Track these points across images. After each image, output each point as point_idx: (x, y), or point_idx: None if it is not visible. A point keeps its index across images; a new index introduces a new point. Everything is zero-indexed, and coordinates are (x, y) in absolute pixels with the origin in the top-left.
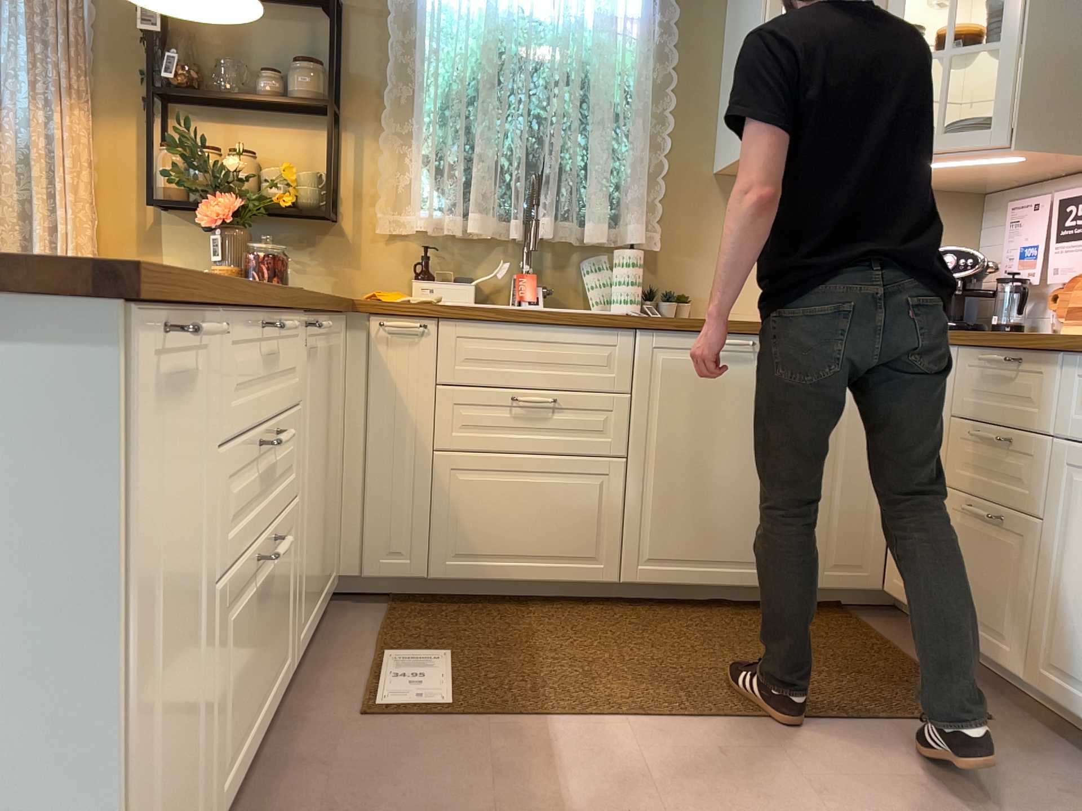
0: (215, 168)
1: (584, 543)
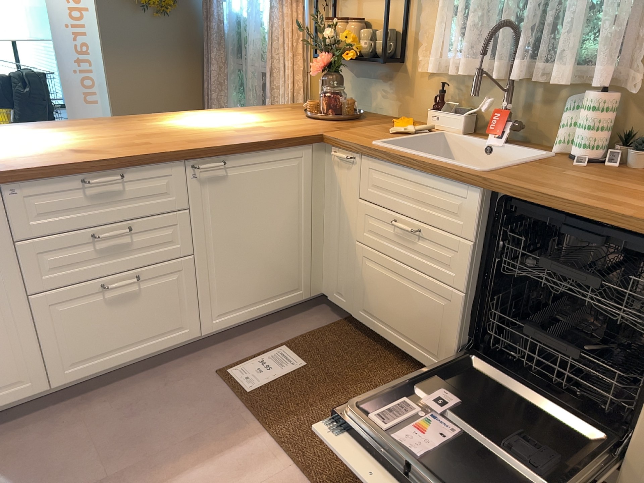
0: (324, 36)
1: (430, 341)
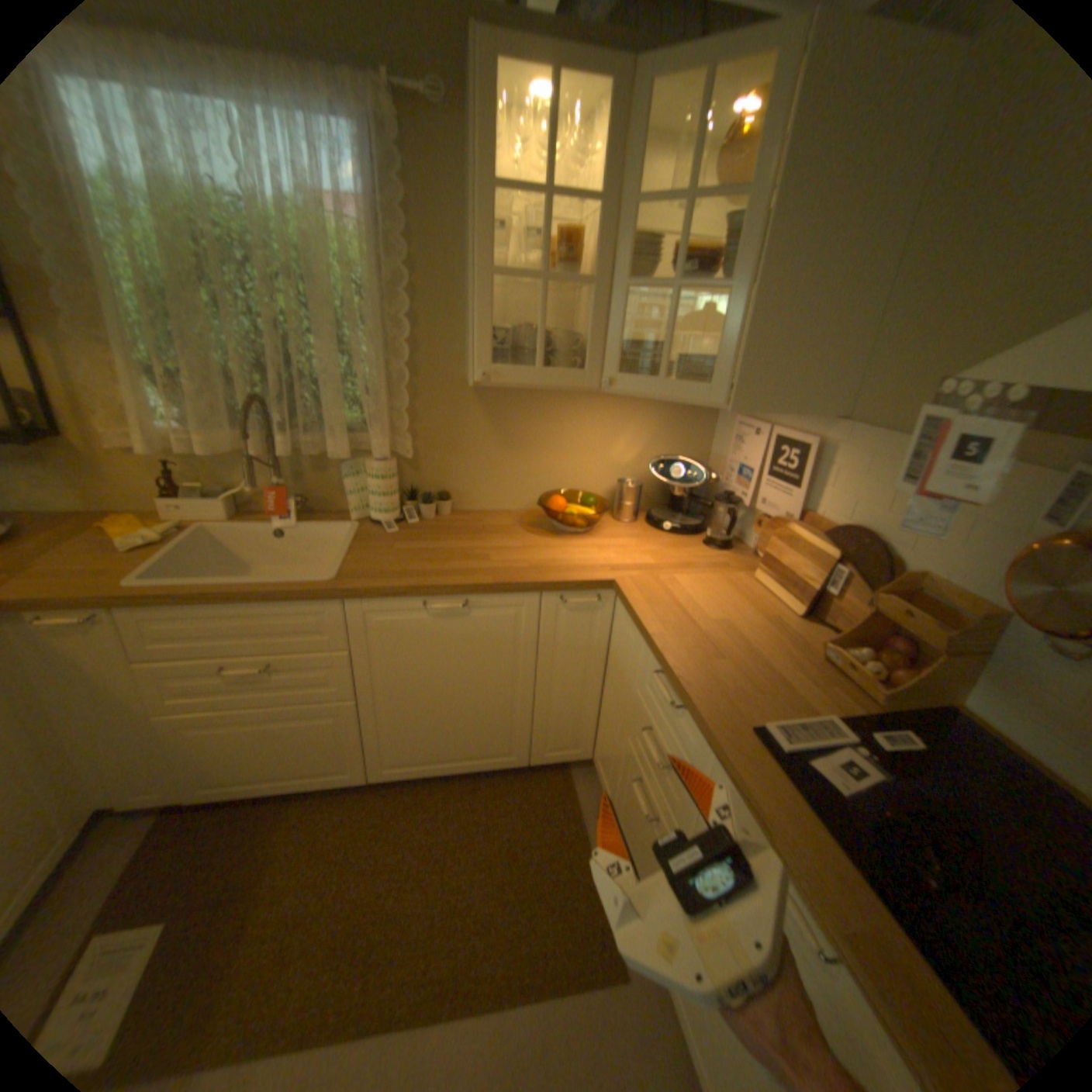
0: None
1: (325, 764)
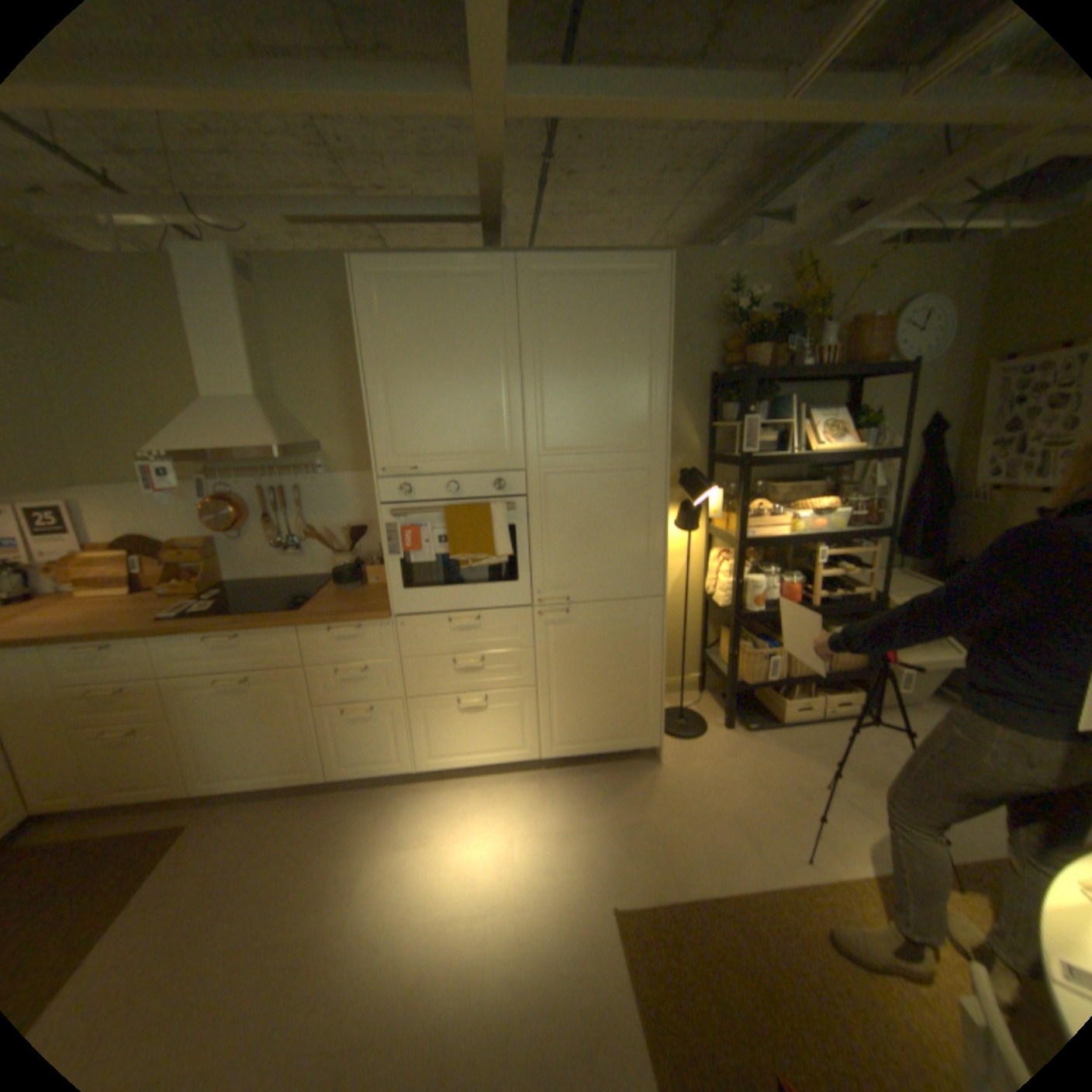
0: None
1: None
